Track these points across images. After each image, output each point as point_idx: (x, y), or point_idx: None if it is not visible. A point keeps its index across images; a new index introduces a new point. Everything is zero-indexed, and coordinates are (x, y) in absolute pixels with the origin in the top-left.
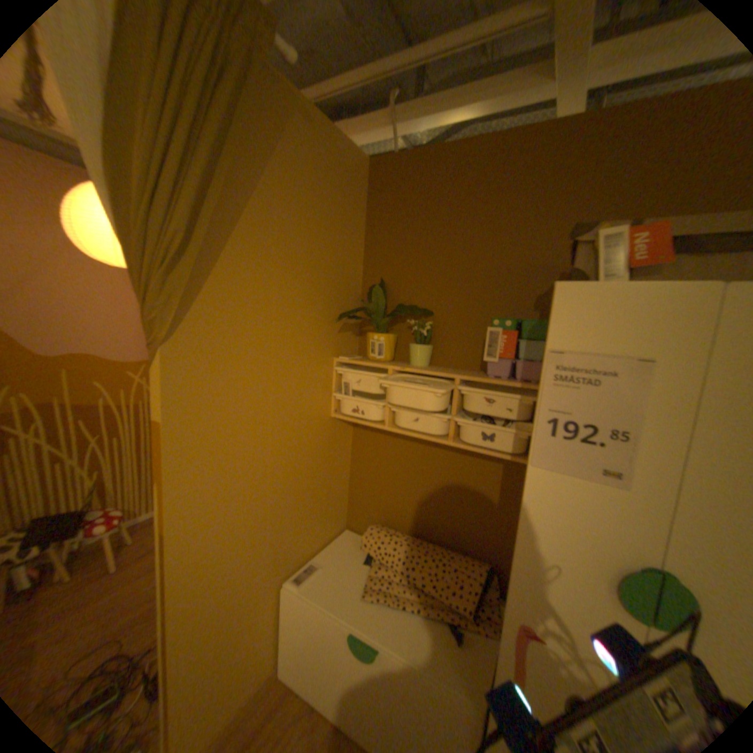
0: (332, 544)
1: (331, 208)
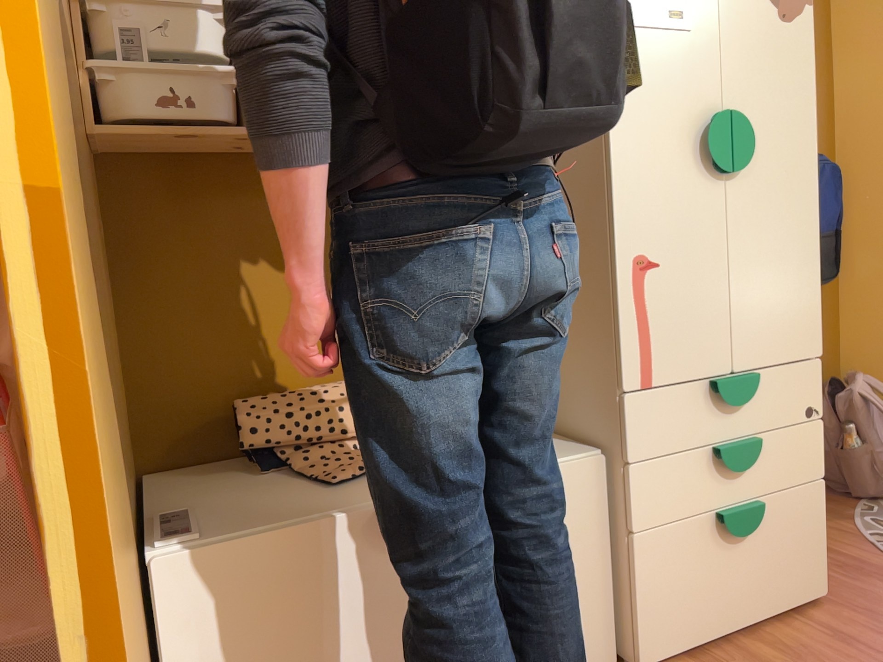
0: (145, 494)
1: None
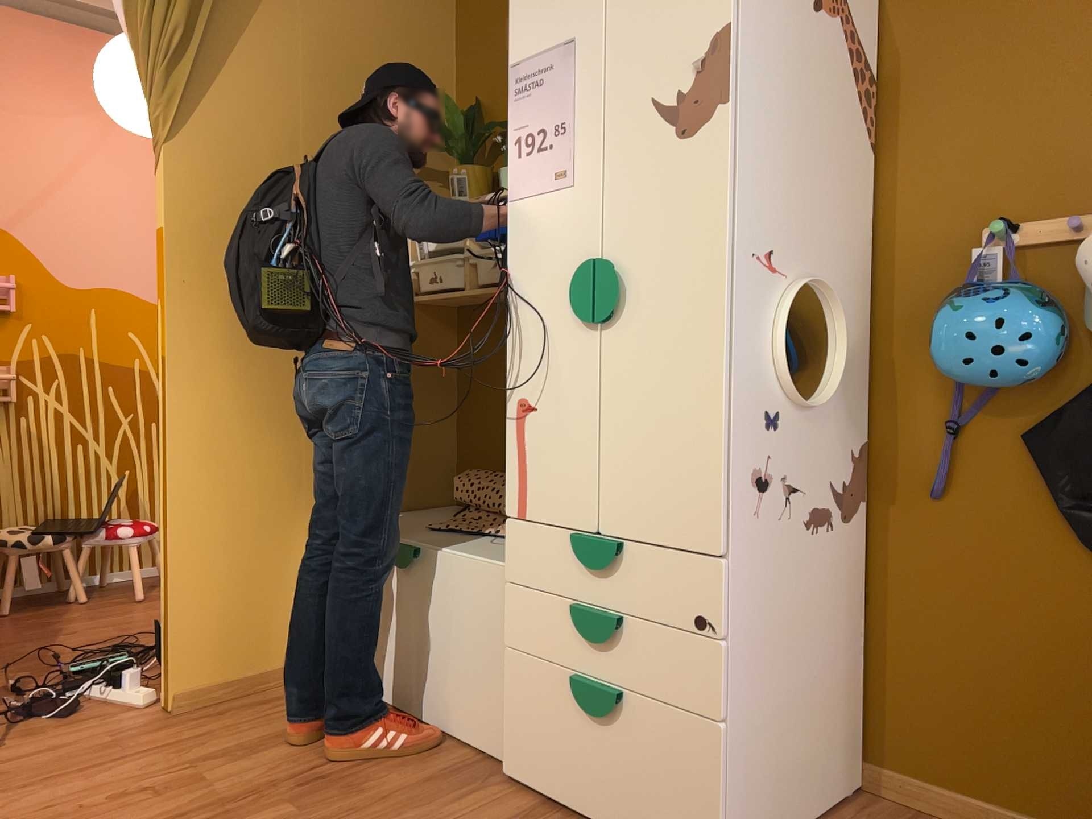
0: (417, 509)
1: (387, 8)
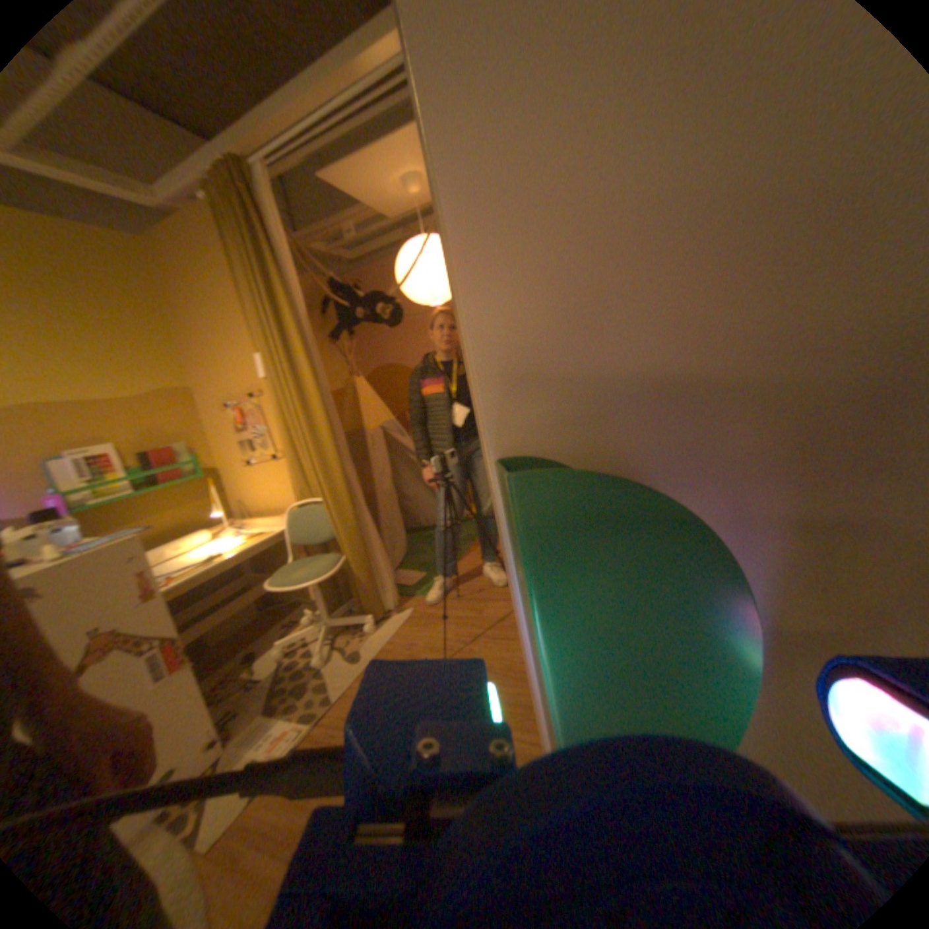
0: None
1: None
